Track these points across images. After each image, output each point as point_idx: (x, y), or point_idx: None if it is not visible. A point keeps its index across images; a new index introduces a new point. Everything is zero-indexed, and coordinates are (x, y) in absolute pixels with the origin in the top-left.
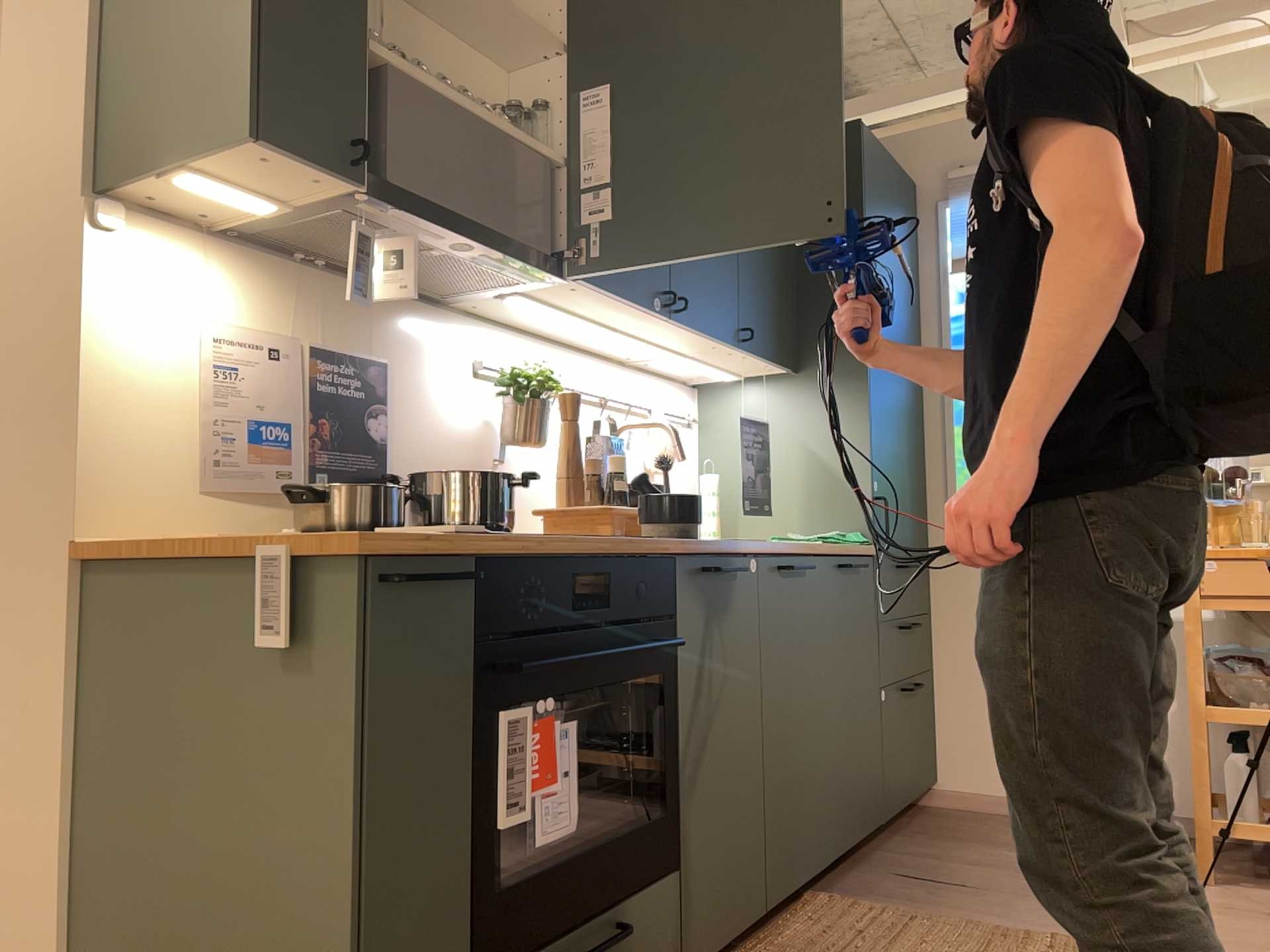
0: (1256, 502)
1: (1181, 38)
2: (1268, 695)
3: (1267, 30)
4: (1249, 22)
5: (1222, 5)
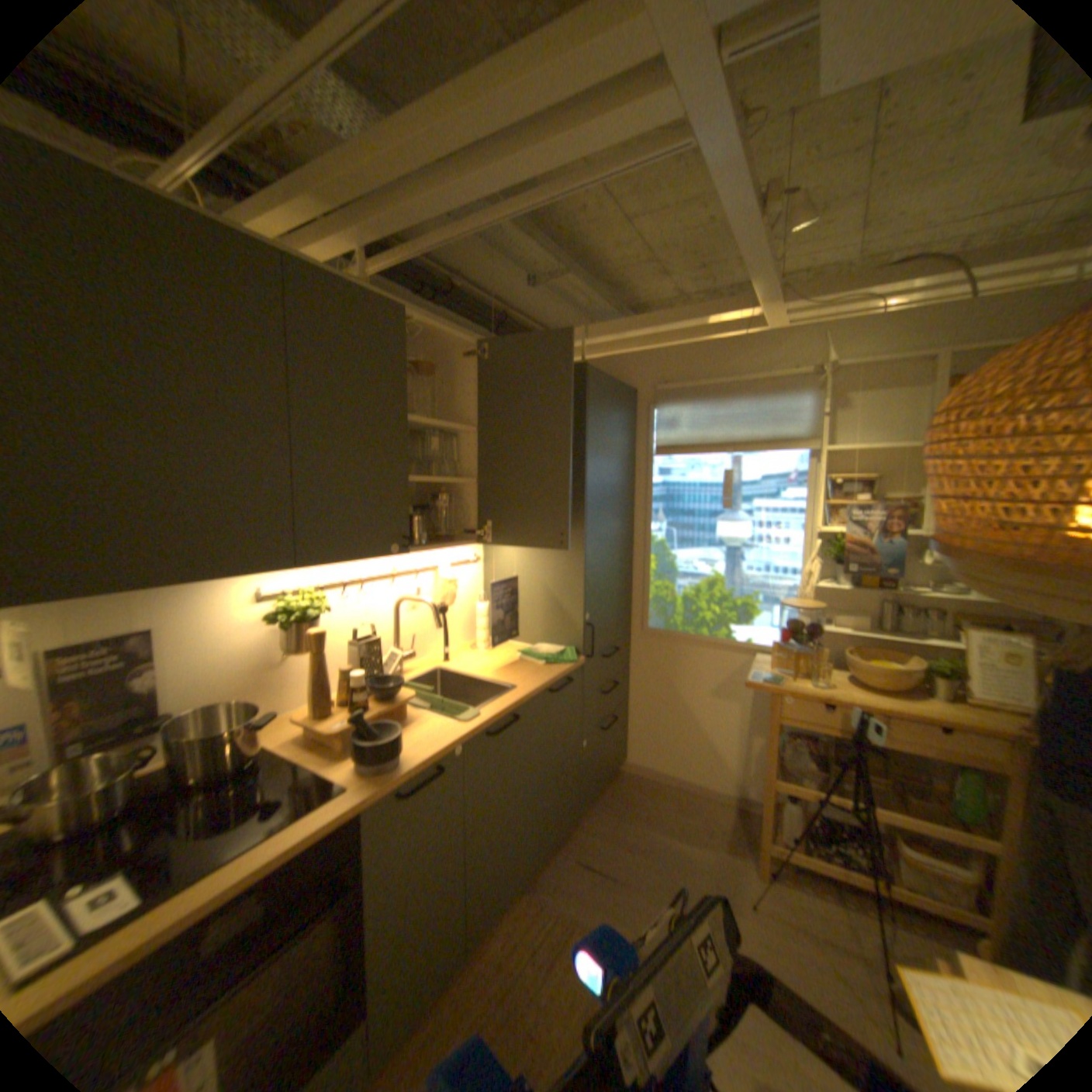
0: (826, 651)
1: (822, 301)
2: (814, 780)
3: (884, 301)
4: (872, 295)
5: (855, 275)
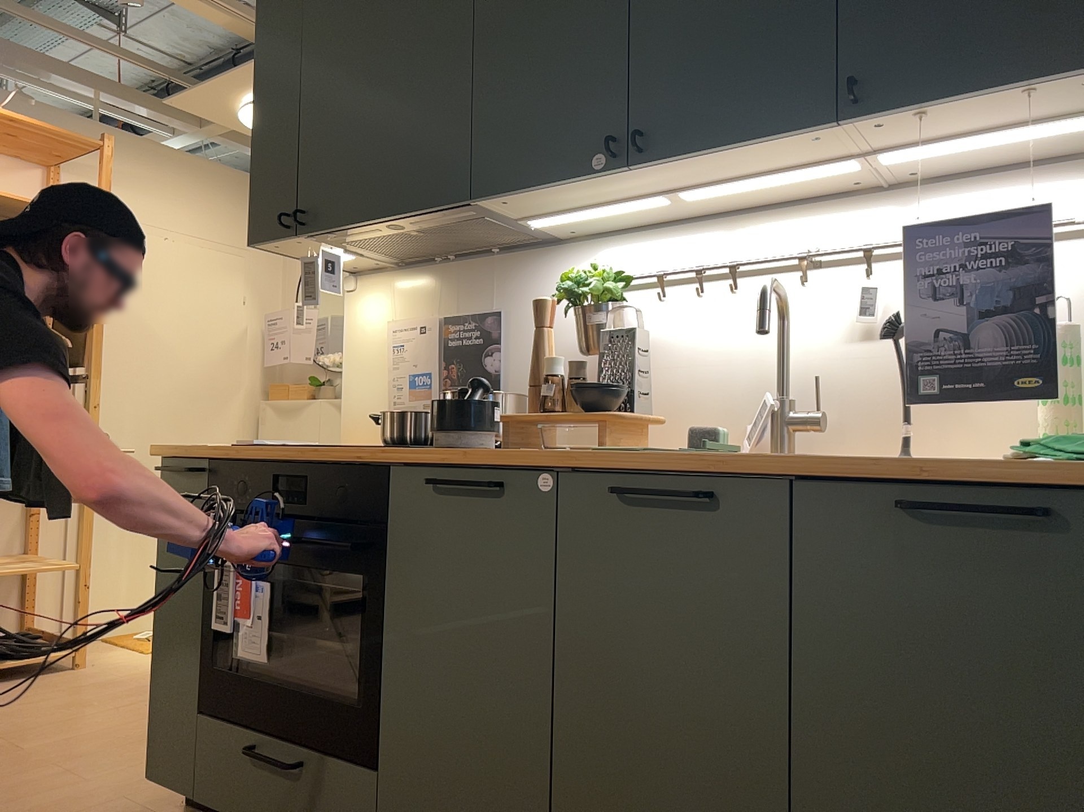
0: None
1: None
2: None
3: None
4: None
5: None
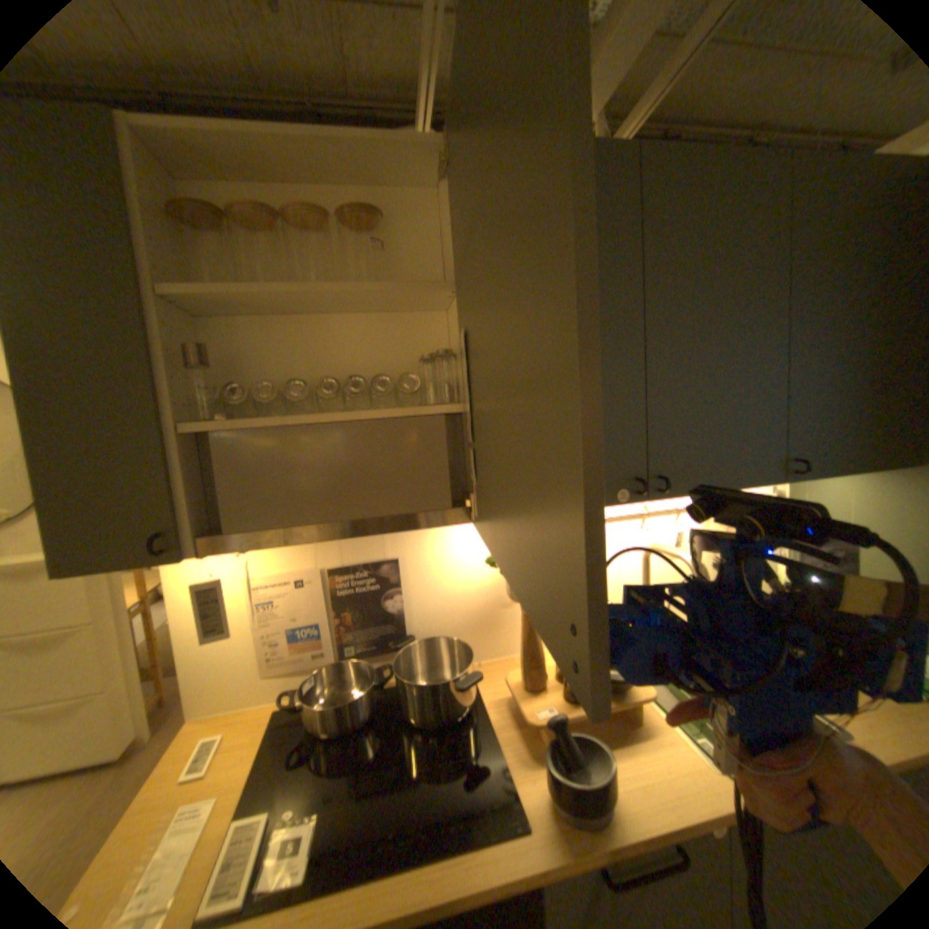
0: None
1: None
2: None
3: None
4: None
5: None
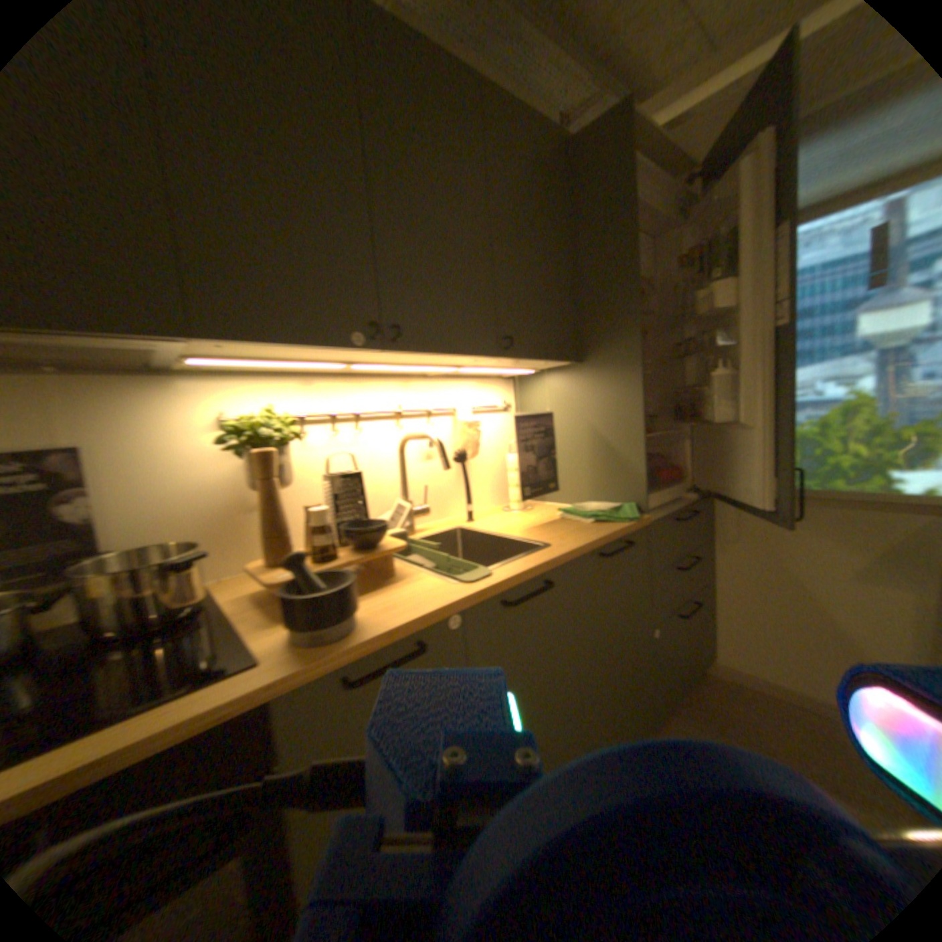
0: None
1: None
2: None
3: None
4: None
5: None
